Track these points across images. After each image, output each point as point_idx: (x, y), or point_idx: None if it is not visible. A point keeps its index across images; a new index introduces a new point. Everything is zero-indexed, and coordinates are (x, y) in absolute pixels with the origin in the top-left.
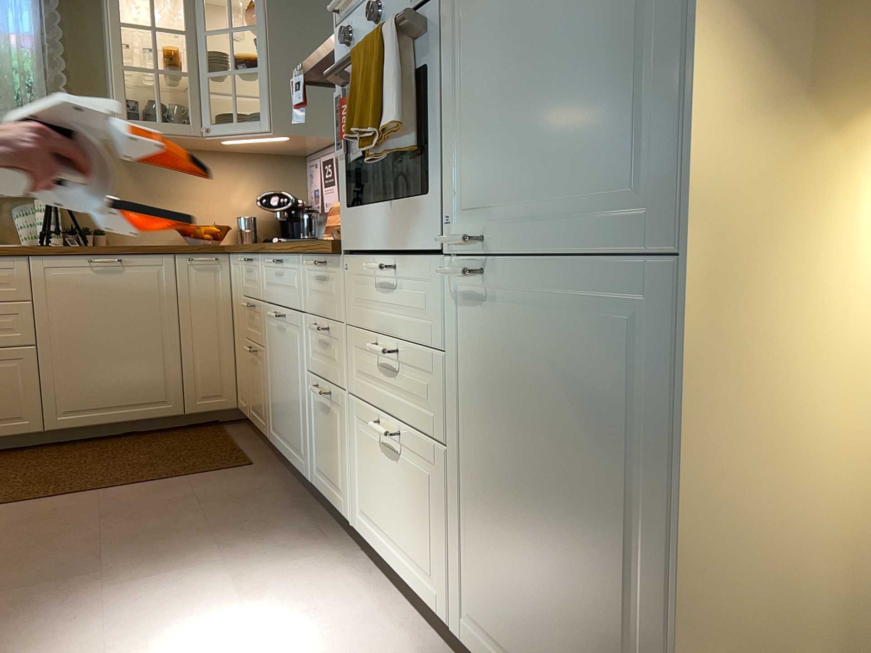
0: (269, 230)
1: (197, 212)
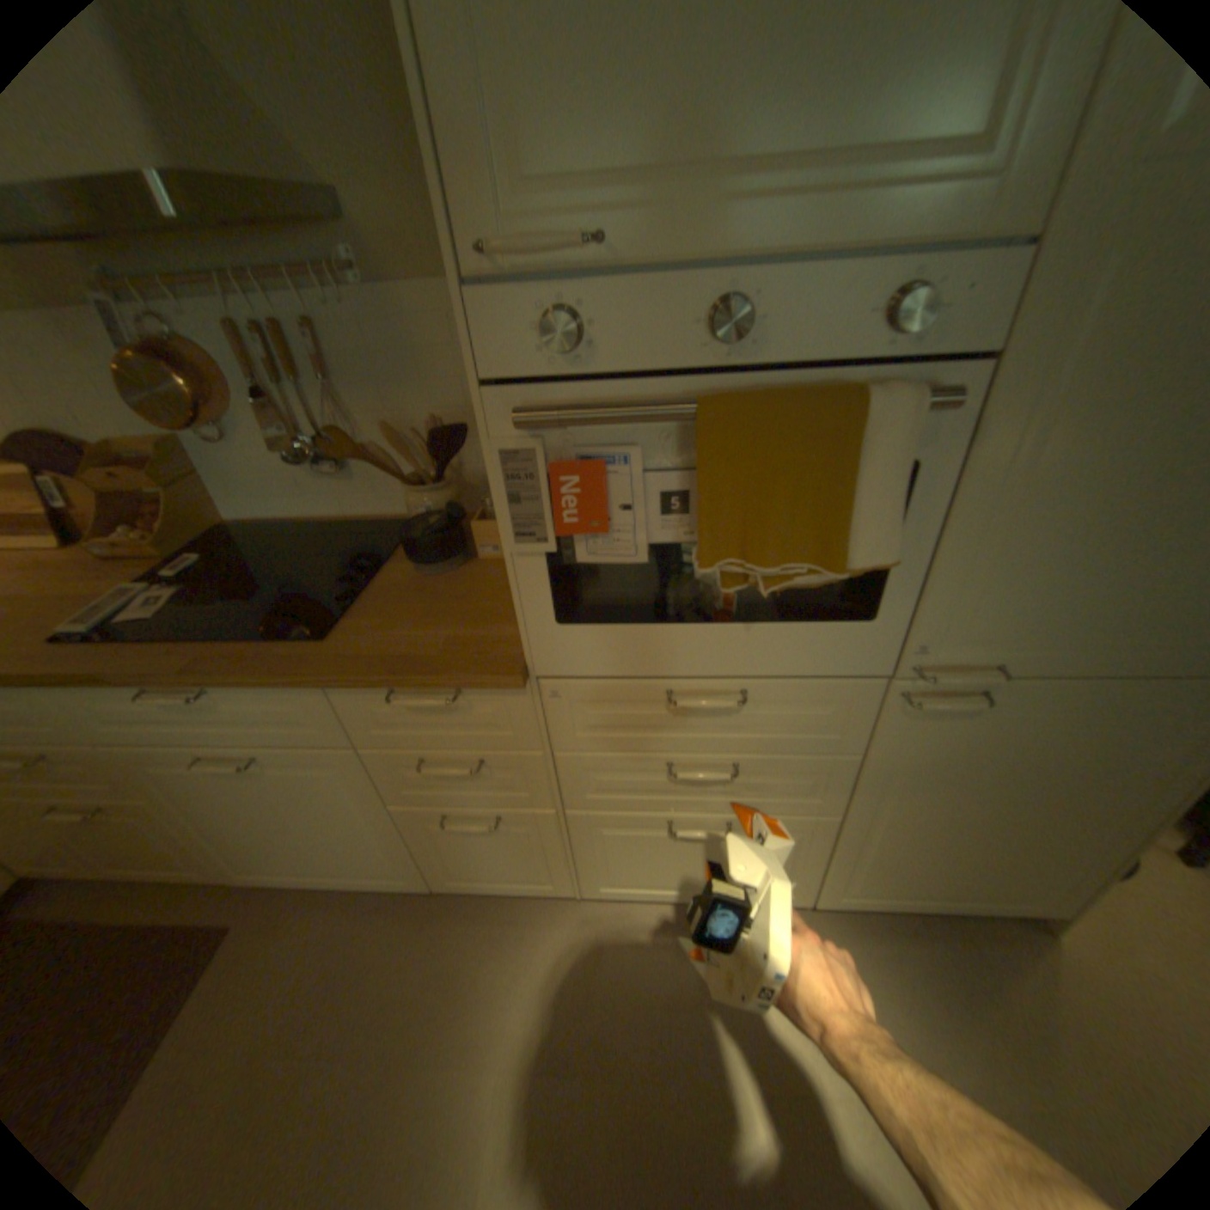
0: None
1: None
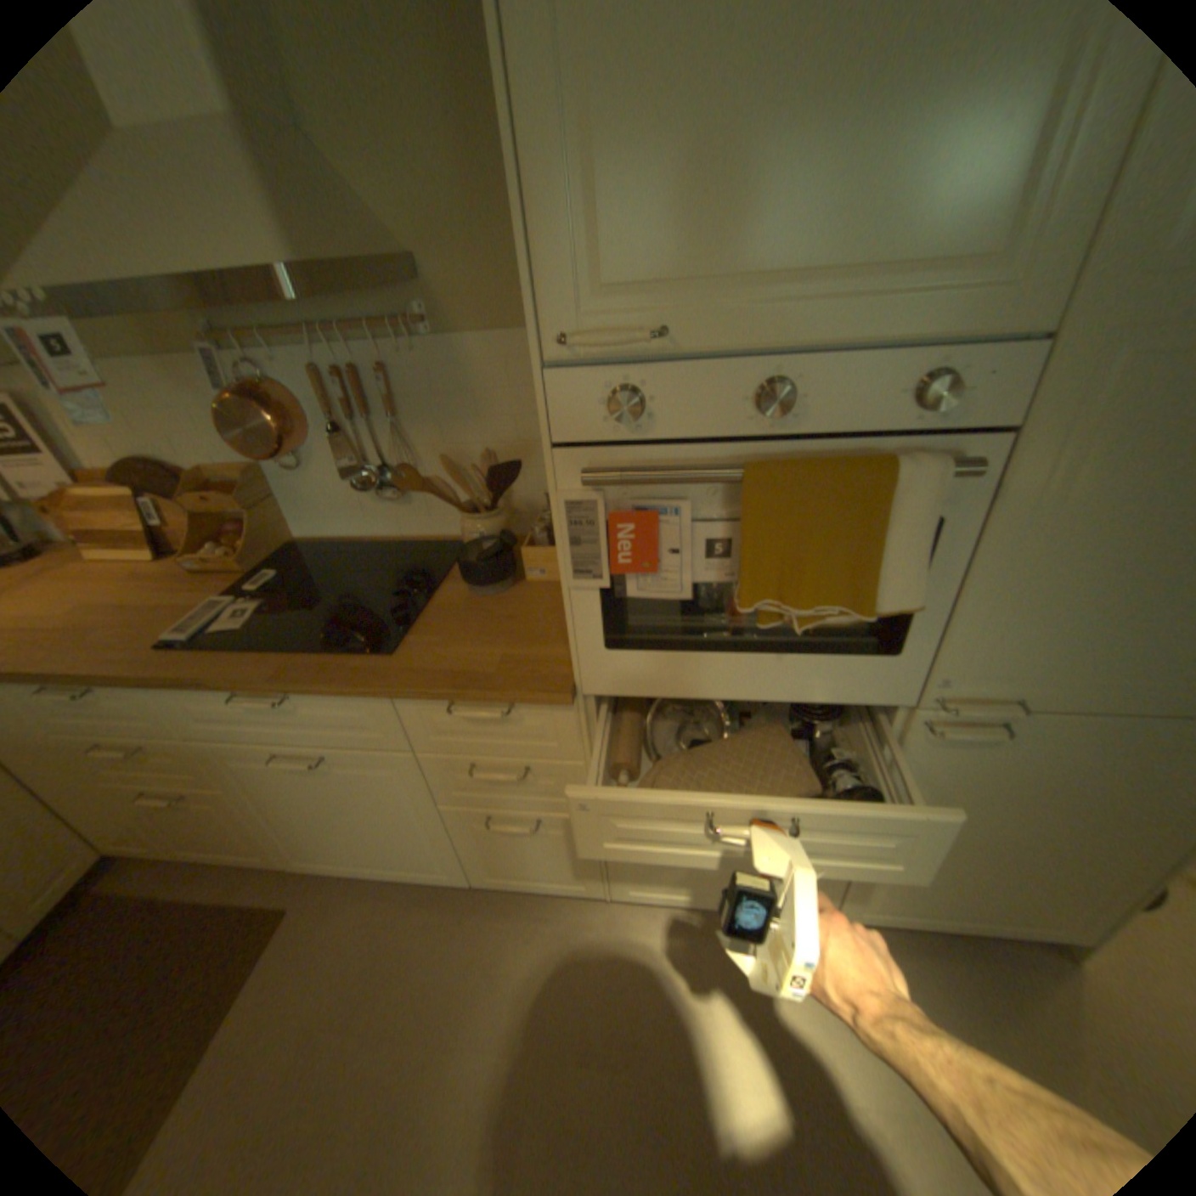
0: None
1: None
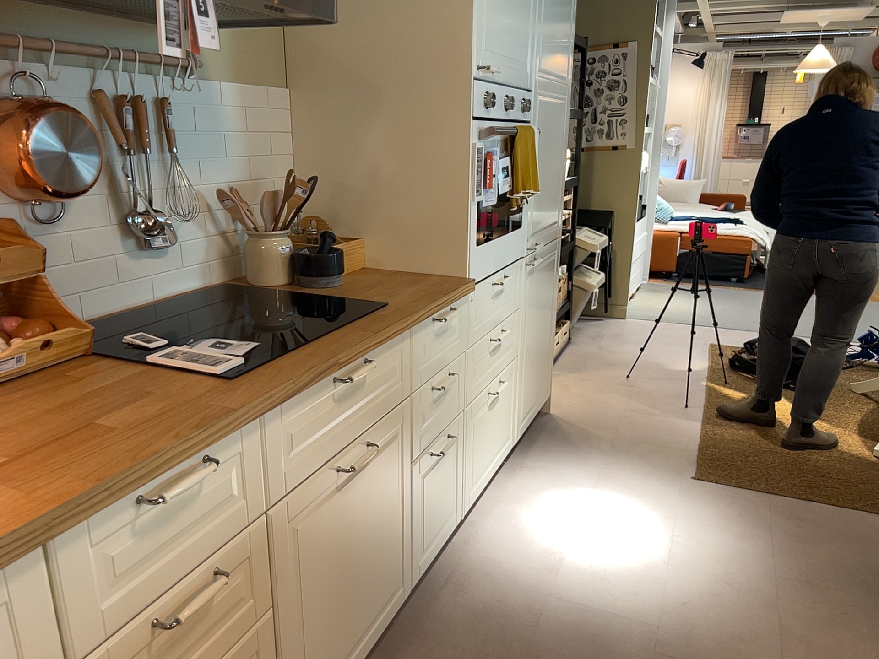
0: None
1: None
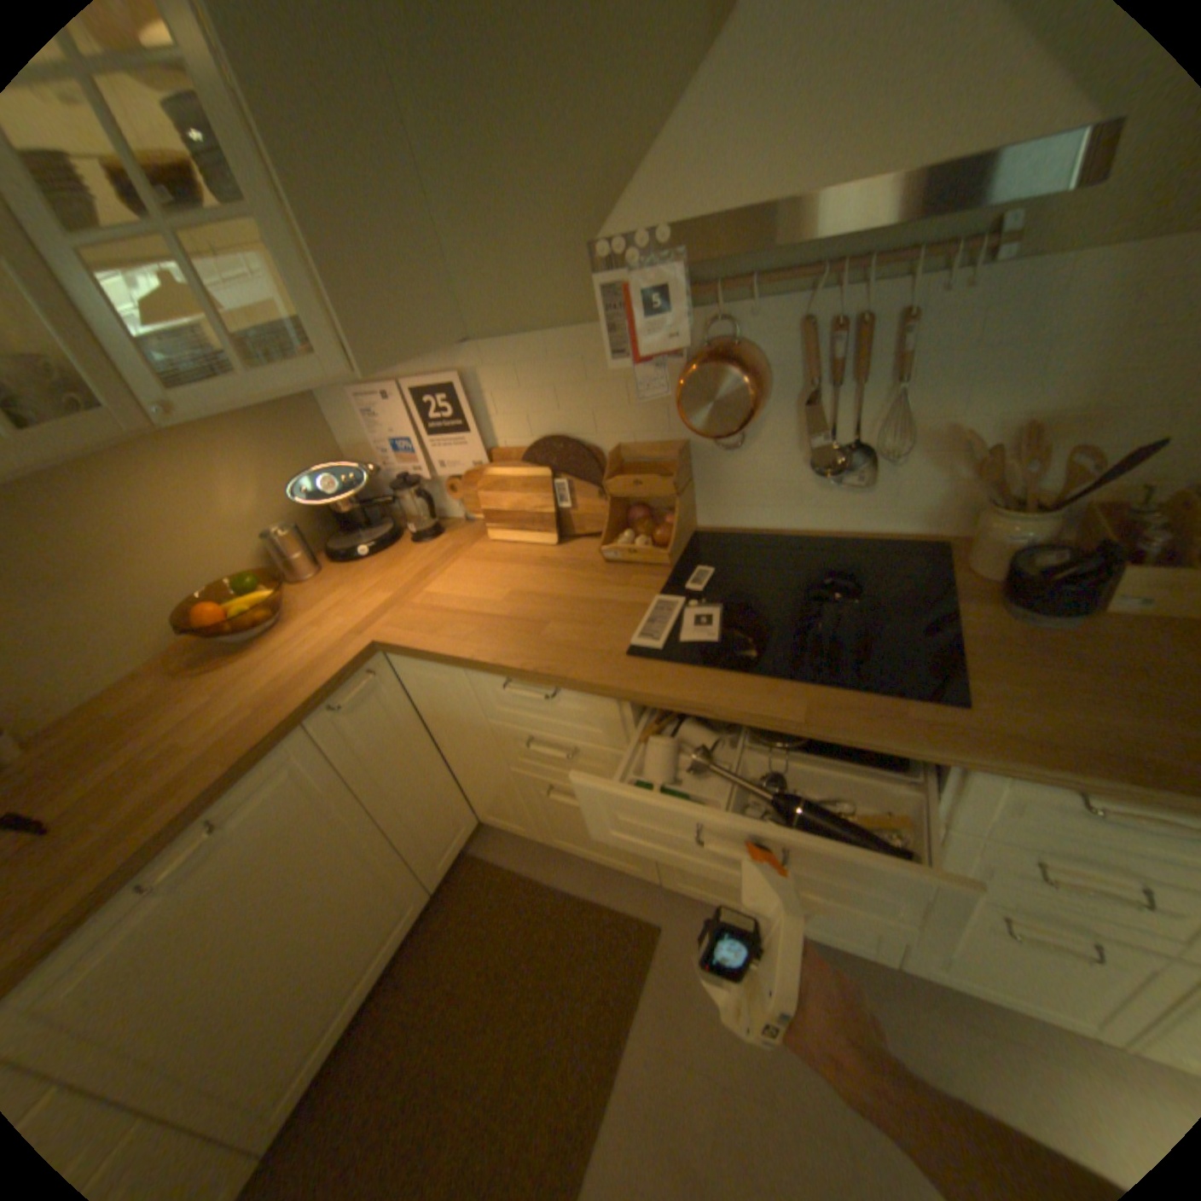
0: (309, 525)
1: (172, 564)
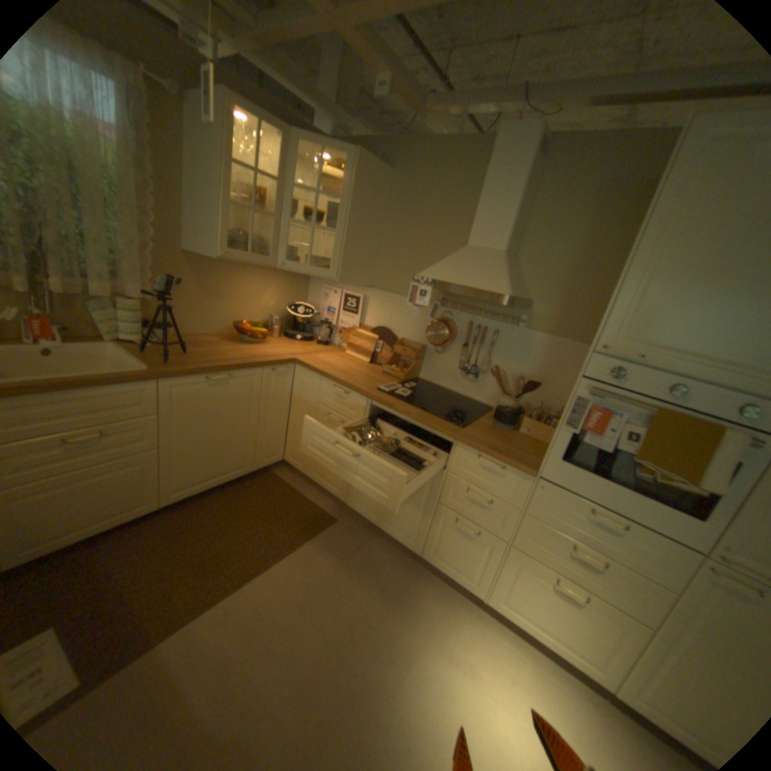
0: (282, 323)
1: (239, 310)
